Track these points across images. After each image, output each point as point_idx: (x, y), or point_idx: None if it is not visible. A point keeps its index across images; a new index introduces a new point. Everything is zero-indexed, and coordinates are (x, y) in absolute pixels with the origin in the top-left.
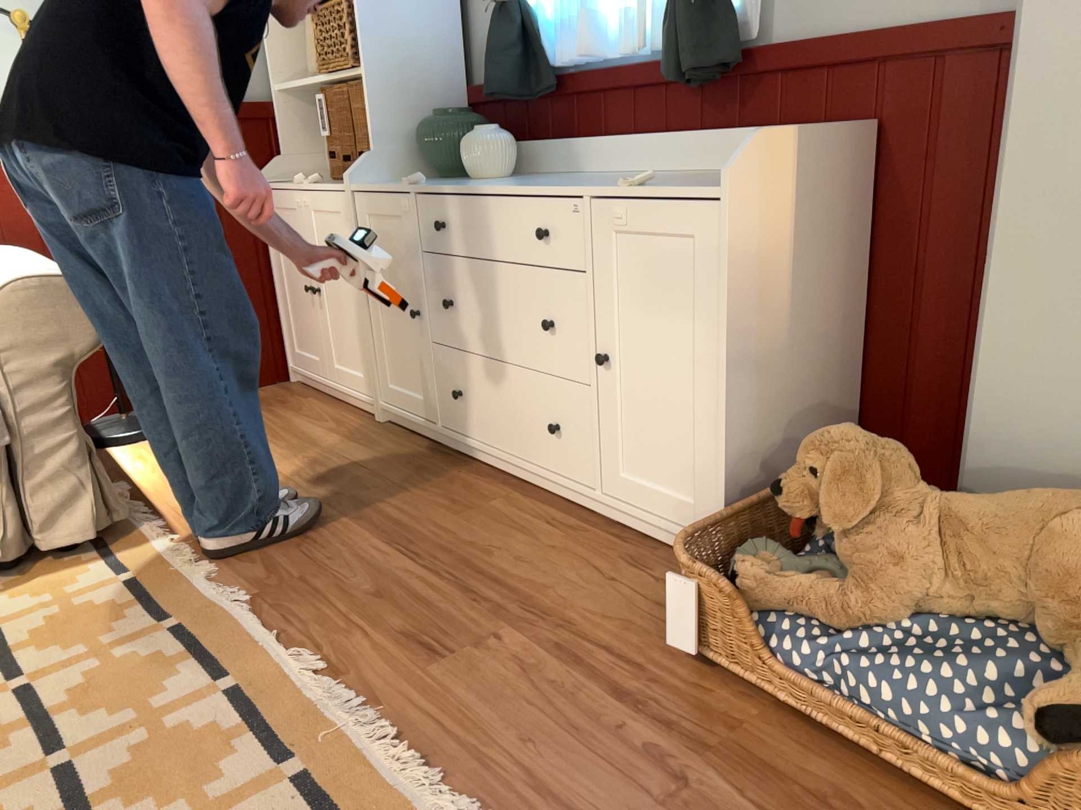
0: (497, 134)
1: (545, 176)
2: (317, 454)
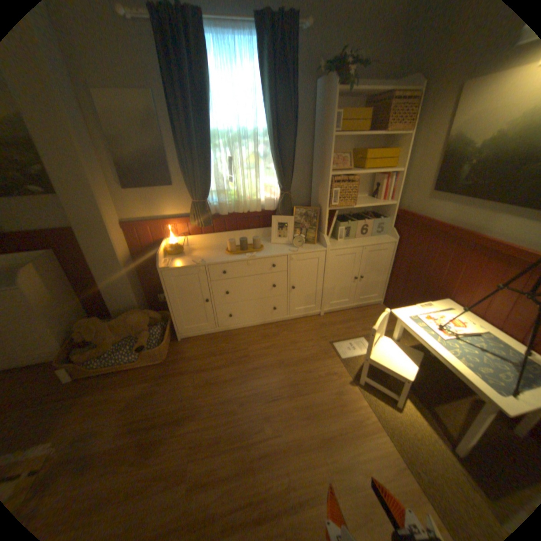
0: None
1: None
2: None
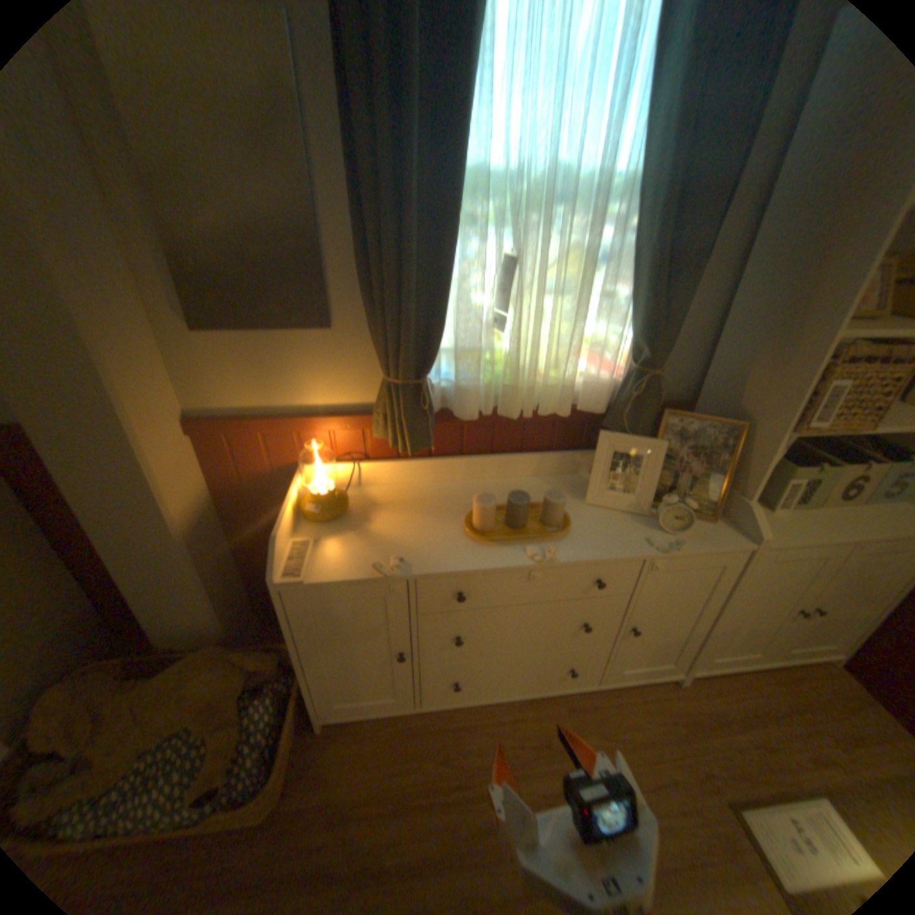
0: None
1: None
2: None
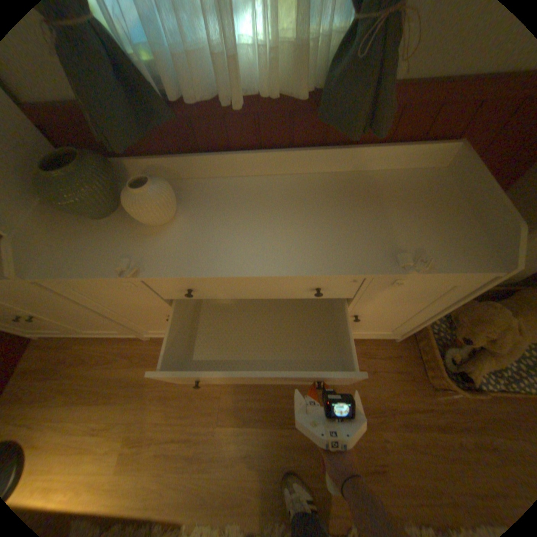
0: (160, 183)
1: (198, 189)
2: (152, 391)
